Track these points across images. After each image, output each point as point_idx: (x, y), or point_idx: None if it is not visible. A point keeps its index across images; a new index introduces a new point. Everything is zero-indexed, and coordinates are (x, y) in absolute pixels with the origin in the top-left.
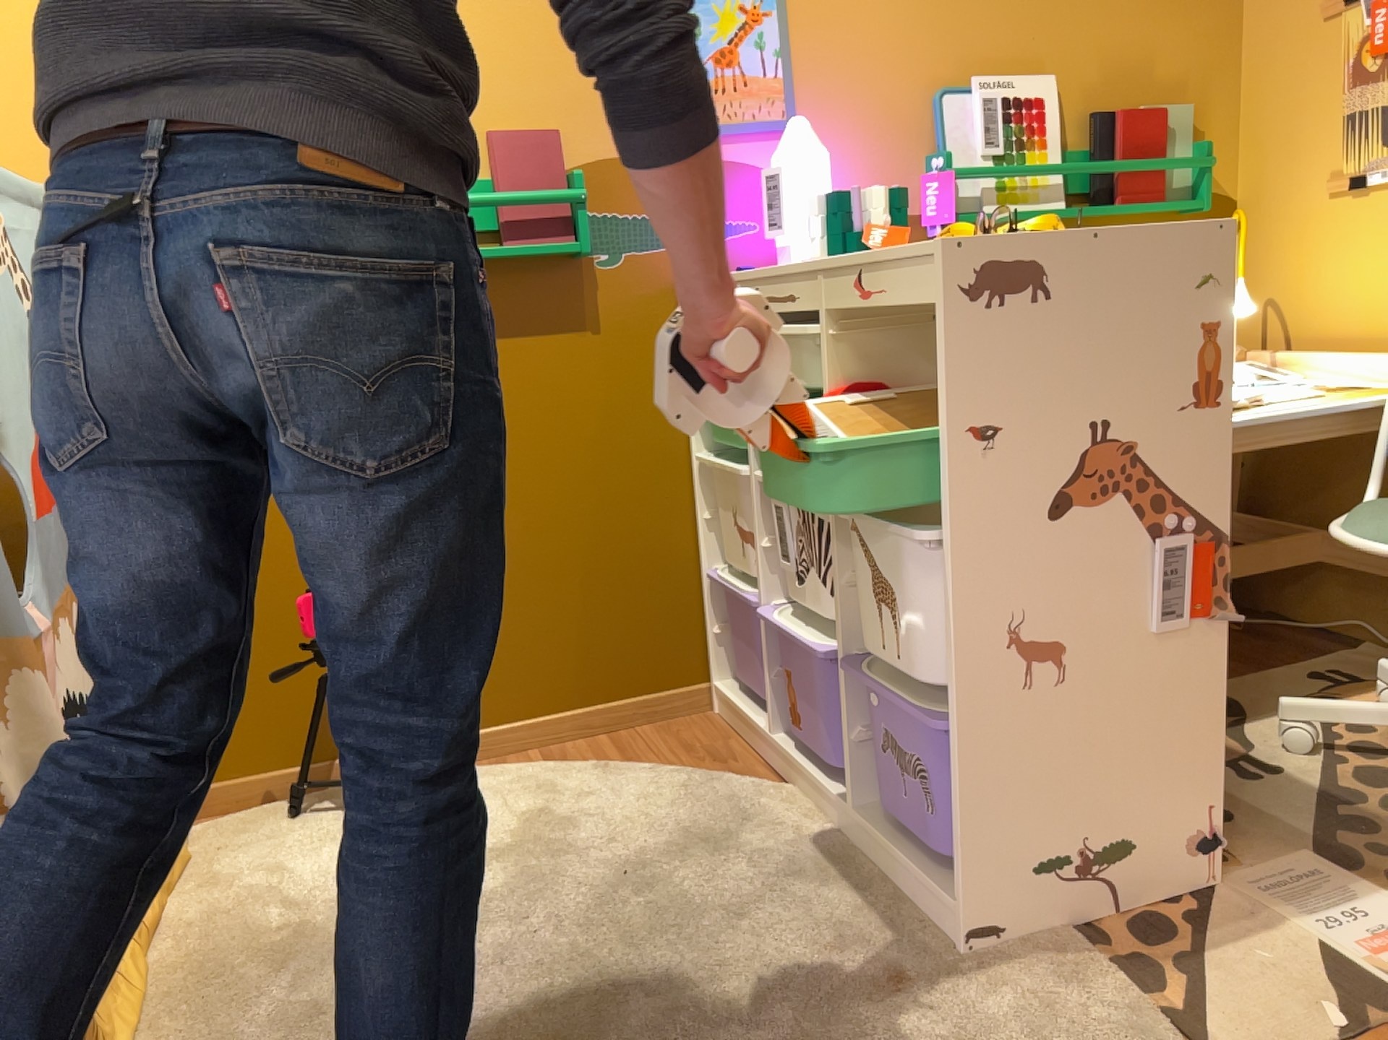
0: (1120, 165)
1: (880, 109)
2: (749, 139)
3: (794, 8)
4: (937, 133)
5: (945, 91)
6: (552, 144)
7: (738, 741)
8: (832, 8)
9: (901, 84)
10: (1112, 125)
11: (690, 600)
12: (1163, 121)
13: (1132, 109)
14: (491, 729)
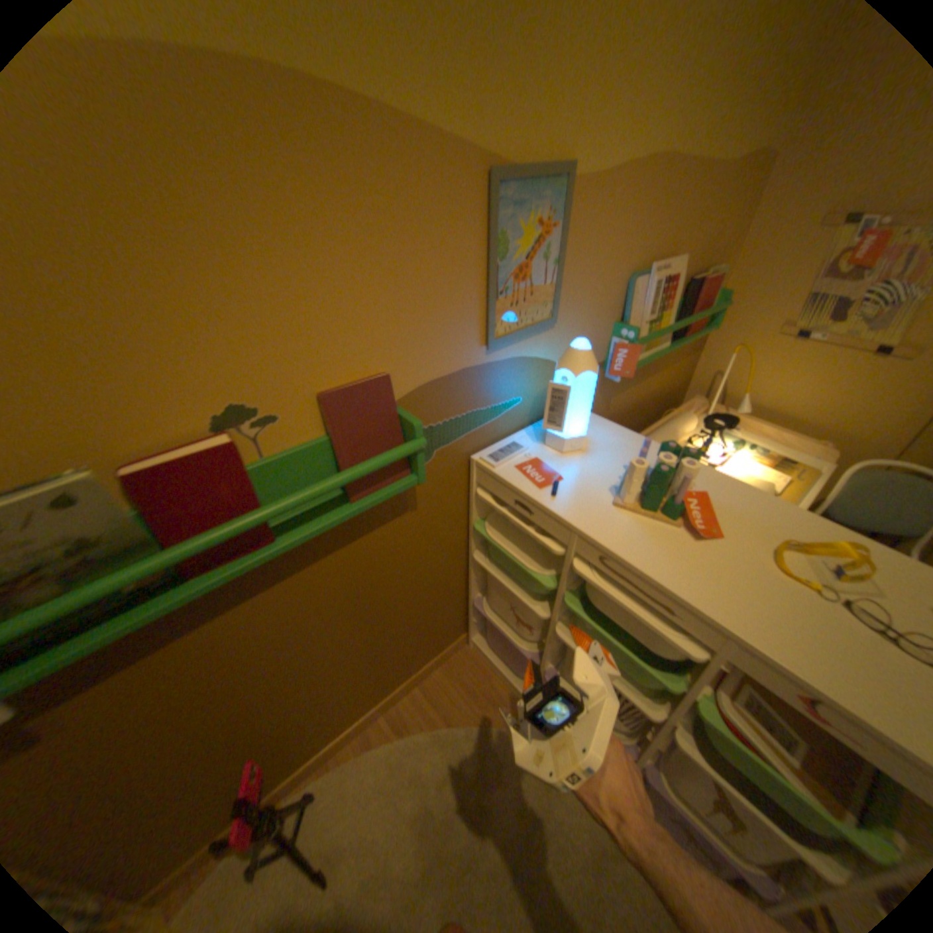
0: (703, 315)
1: (602, 294)
2: (526, 337)
3: (573, 212)
4: (624, 304)
5: (639, 274)
6: (385, 389)
7: (497, 679)
8: (596, 210)
9: (617, 271)
10: (702, 285)
11: (460, 609)
12: (723, 280)
13: (715, 276)
14: (356, 724)
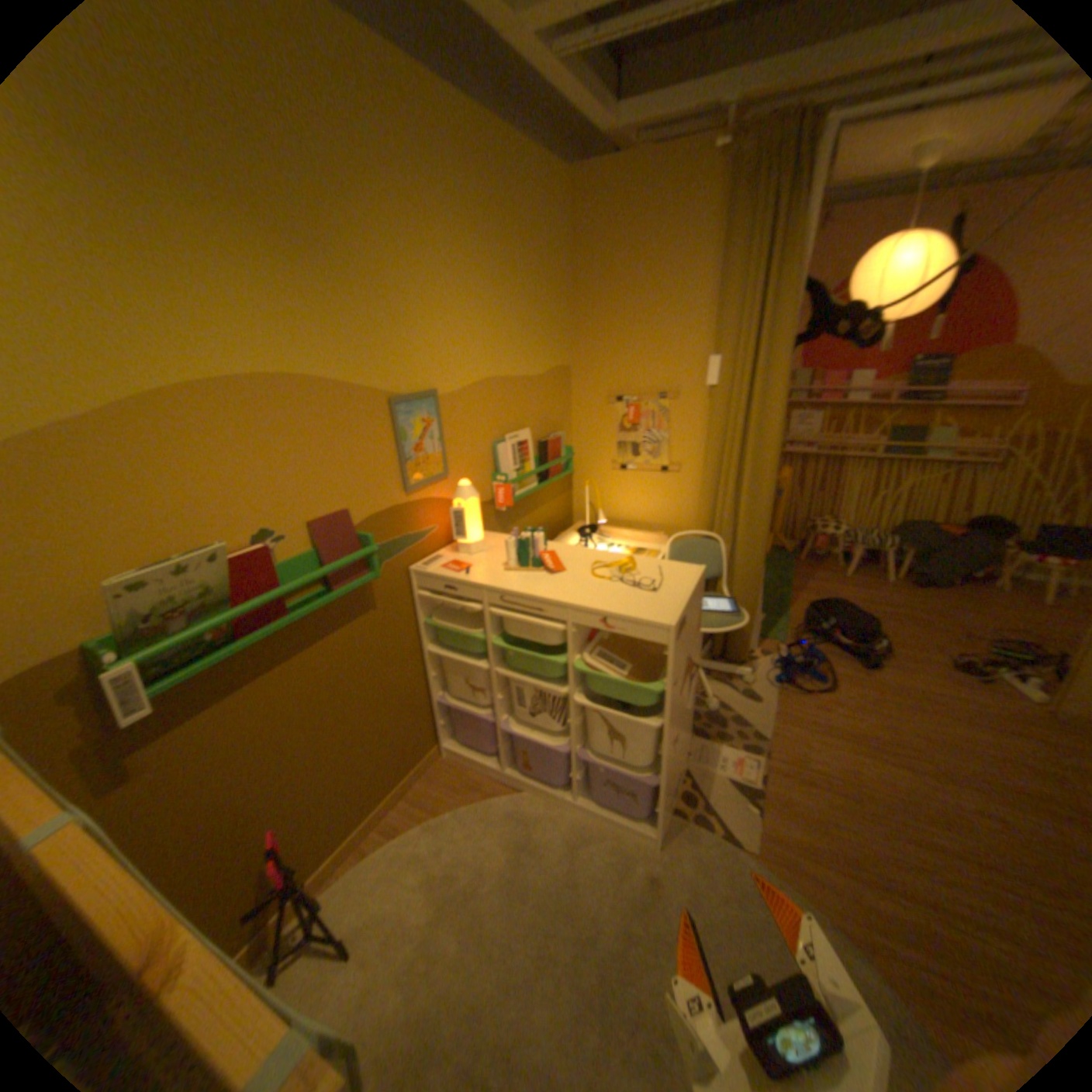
0: (554, 464)
1: (477, 456)
2: (432, 485)
3: (443, 414)
4: (495, 462)
5: (499, 443)
6: (348, 519)
7: (473, 771)
8: (457, 411)
9: (483, 443)
10: (548, 445)
11: (428, 714)
12: (561, 441)
13: (554, 439)
14: (351, 838)
